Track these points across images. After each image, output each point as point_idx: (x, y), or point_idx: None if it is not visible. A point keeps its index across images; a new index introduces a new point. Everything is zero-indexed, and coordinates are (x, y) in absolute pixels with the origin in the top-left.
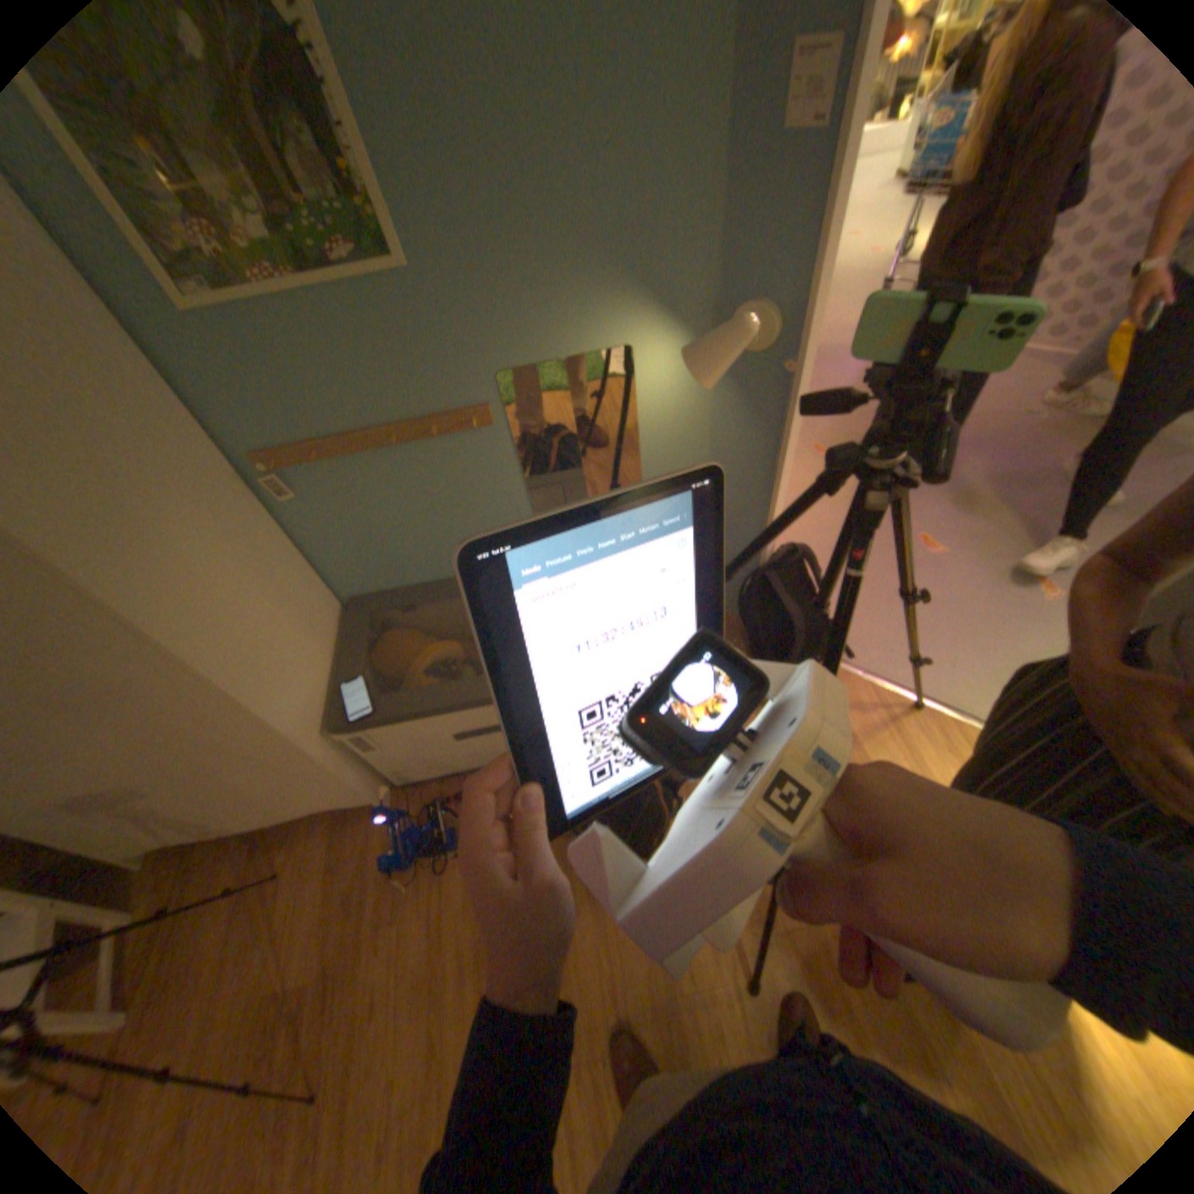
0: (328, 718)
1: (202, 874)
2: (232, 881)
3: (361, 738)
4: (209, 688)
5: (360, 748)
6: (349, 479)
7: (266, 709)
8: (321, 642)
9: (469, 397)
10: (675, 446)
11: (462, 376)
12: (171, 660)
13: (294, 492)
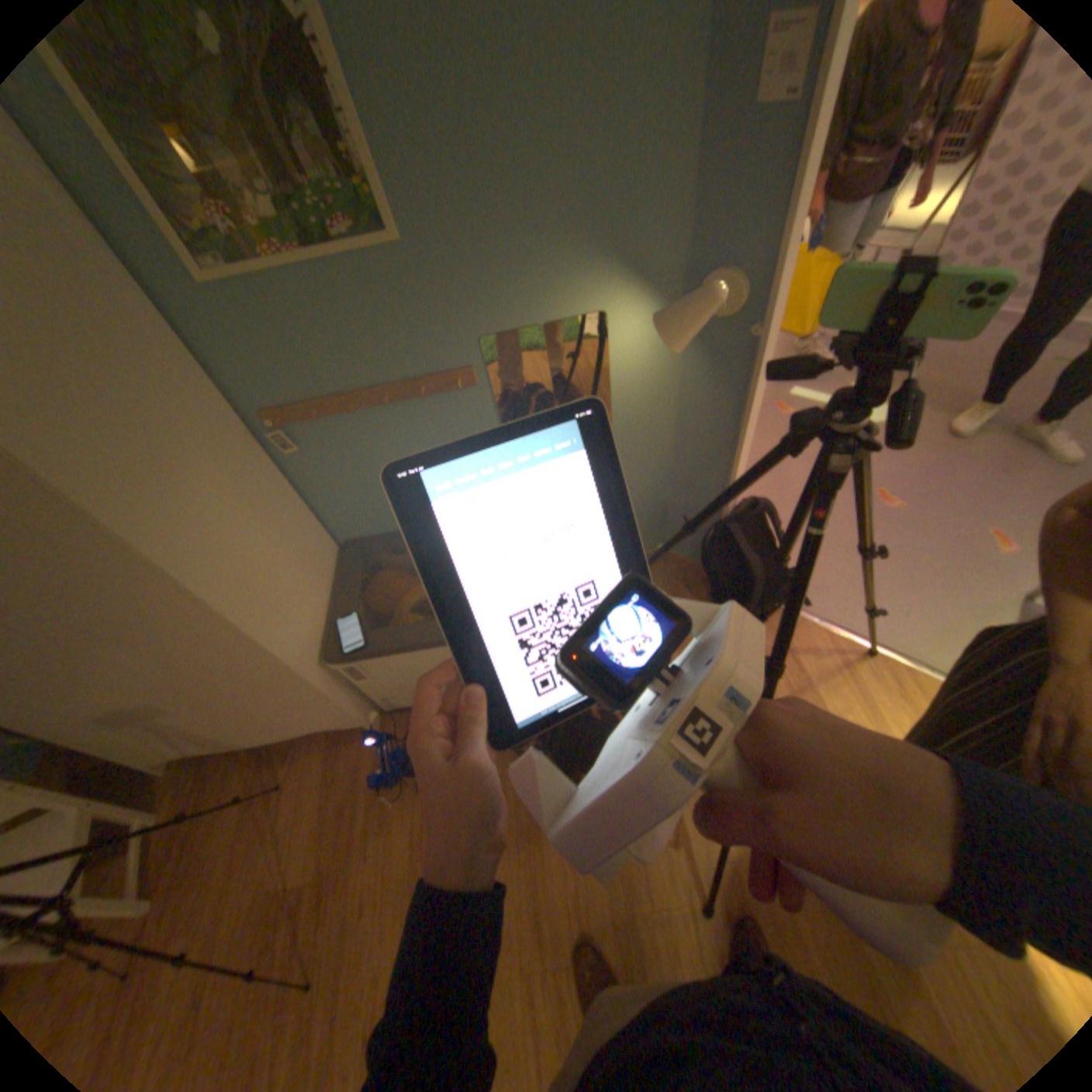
0: (325, 650)
1: (215, 783)
2: (241, 790)
3: (354, 668)
4: (222, 622)
5: (353, 677)
6: (346, 435)
7: (271, 641)
8: (320, 581)
9: (454, 360)
10: (644, 405)
11: (449, 341)
12: (189, 597)
13: (298, 446)
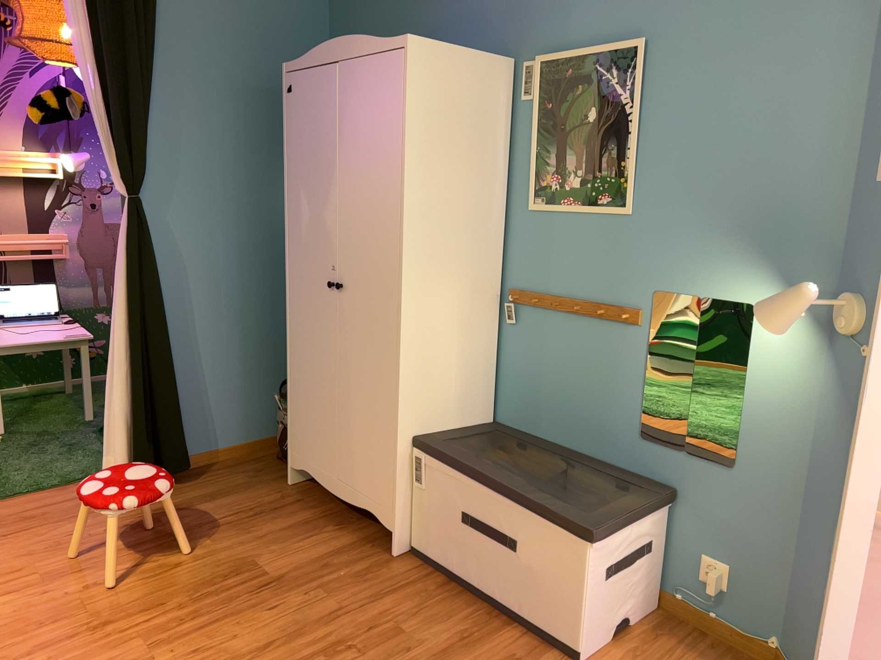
0: (421, 437)
1: (300, 506)
2: (304, 518)
3: (423, 458)
4: (396, 345)
5: (418, 469)
6: (545, 325)
7: (404, 385)
8: (460, 410)
9: (632, 299)
10: (777, 410)
11: (633, 284)
12: (396, 316)
13: (516, 320)
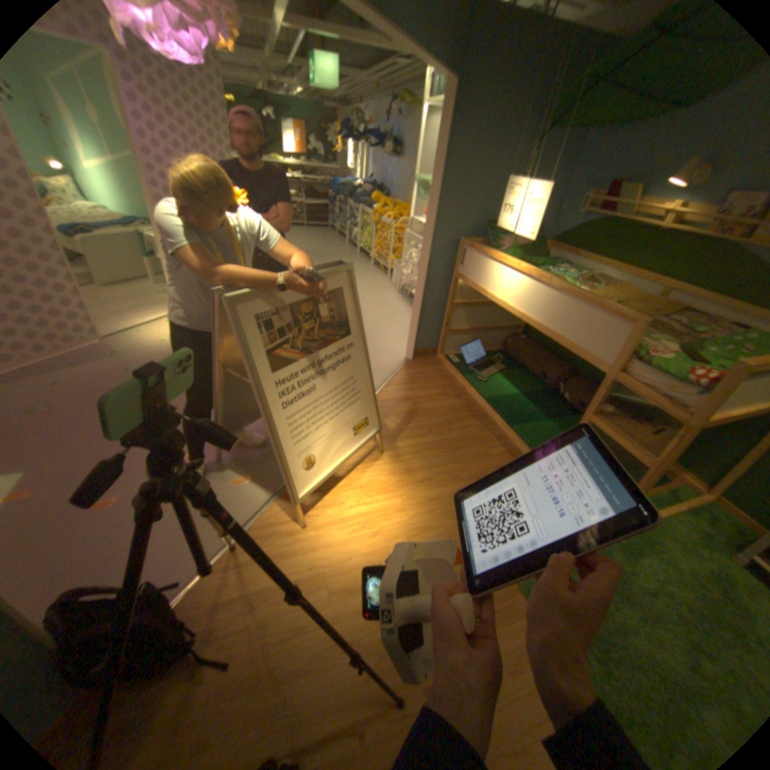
0: None
1: None
2: None
3: None
4: None
5: None
6: None
7: None
8: None
9: None
10: None
11: None
12: None
13: None
